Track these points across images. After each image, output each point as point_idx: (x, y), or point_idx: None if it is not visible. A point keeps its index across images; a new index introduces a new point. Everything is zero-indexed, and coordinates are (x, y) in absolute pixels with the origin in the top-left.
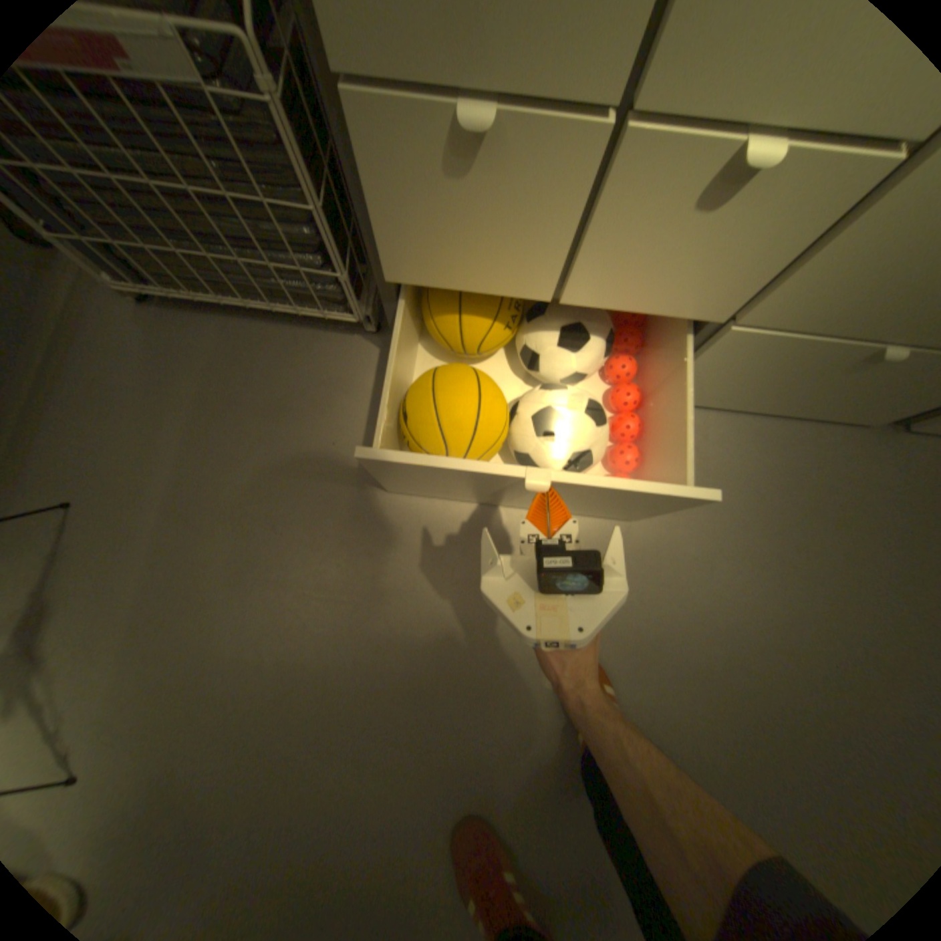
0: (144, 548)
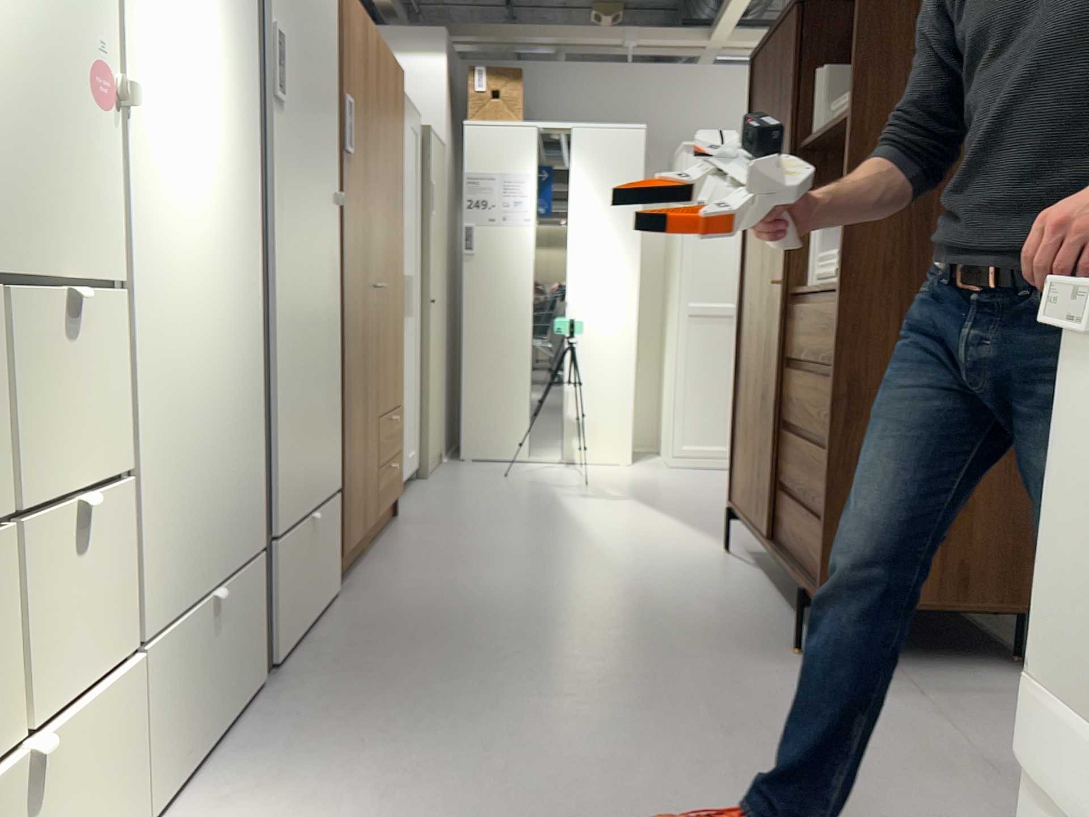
0: None
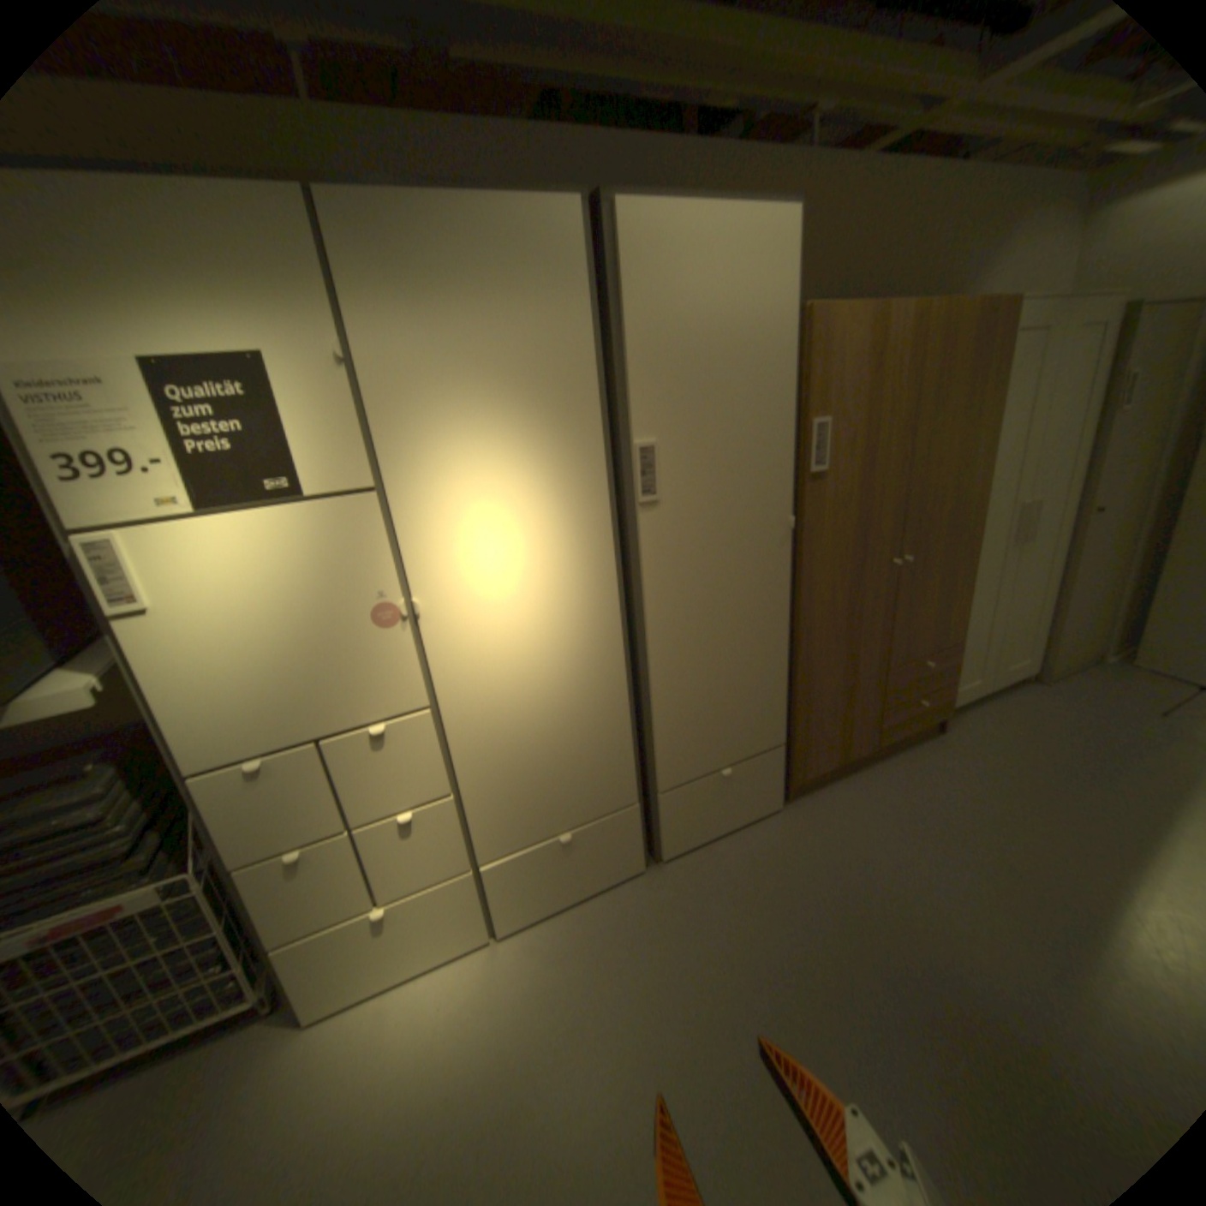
0: None
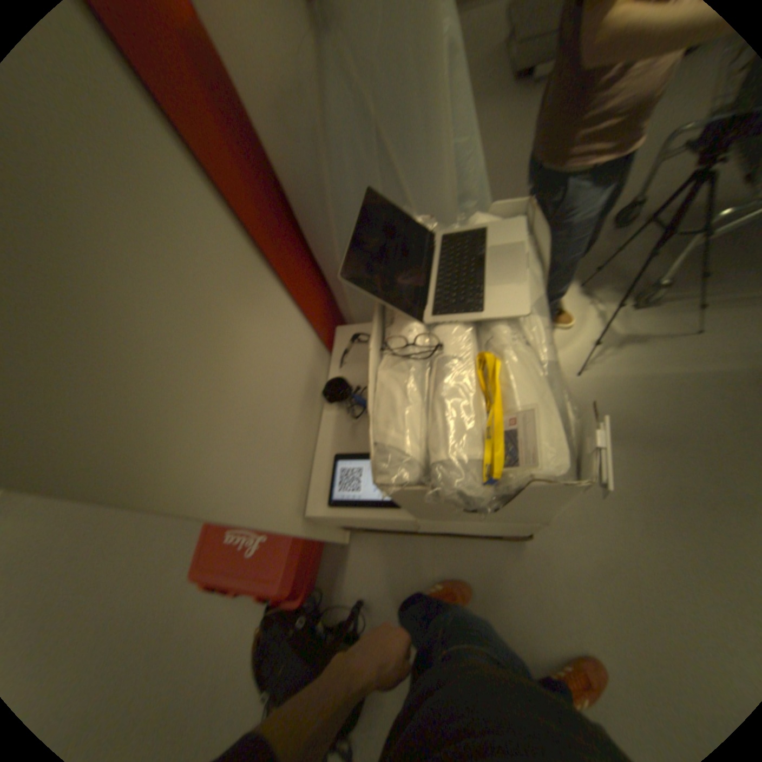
0: (697, 371)
